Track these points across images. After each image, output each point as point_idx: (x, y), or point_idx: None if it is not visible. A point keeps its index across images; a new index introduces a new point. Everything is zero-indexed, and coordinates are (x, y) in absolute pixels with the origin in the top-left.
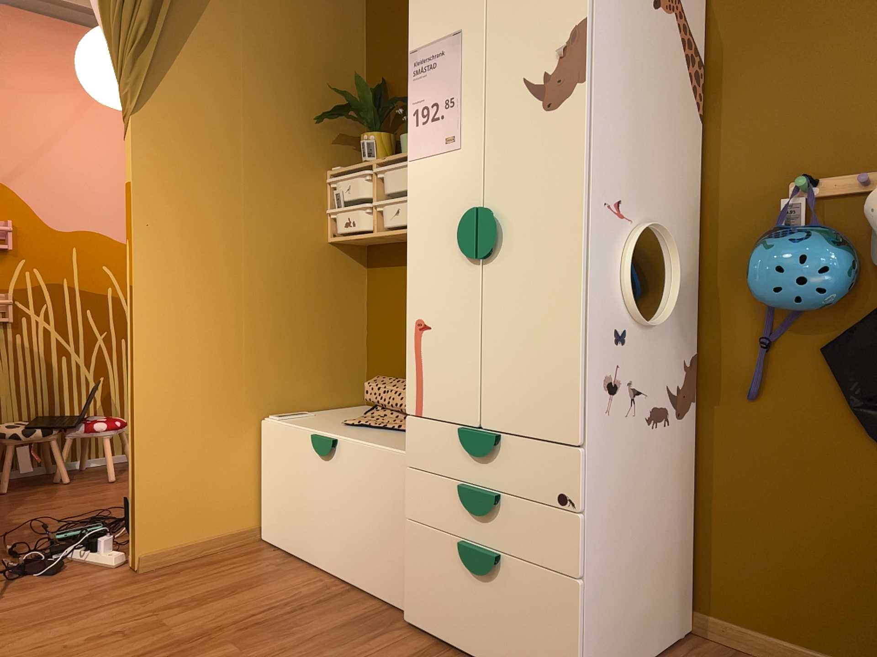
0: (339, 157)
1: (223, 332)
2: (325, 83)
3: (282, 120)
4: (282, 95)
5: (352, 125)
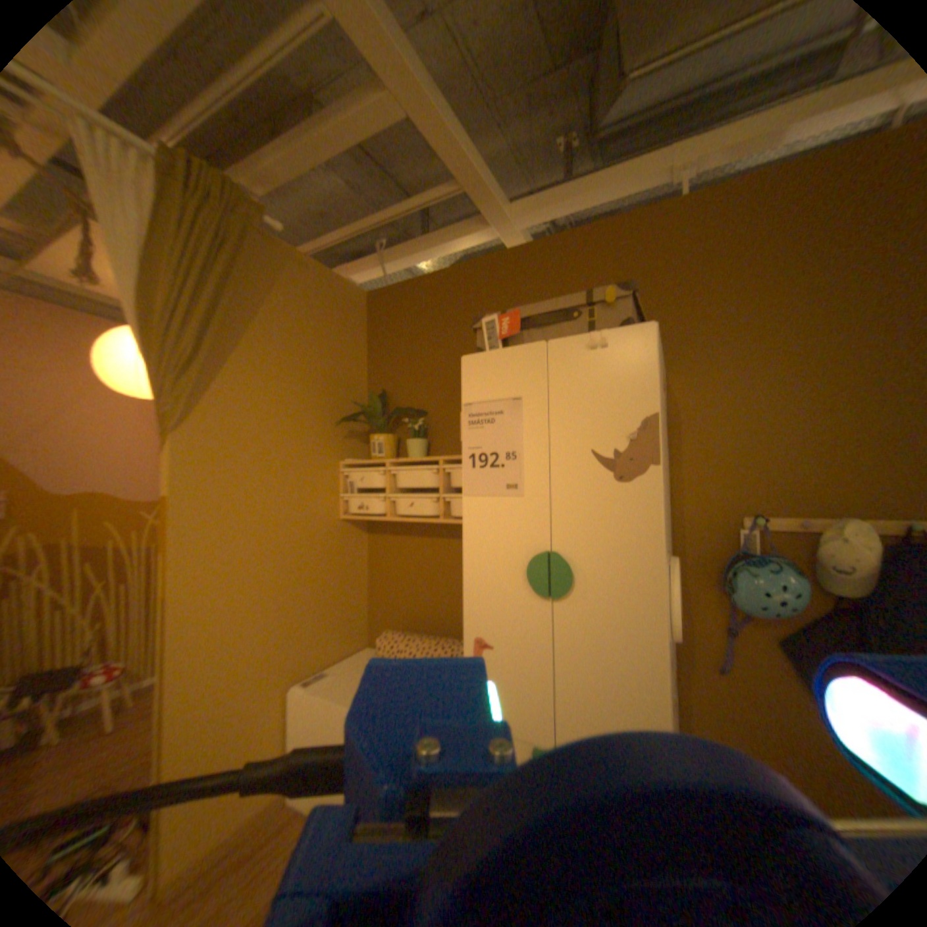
0: (349, 448)
1: (256, 619)
2: (339, 391)
3: (307, 423)
4: (307, 403)
5: (358, 422)
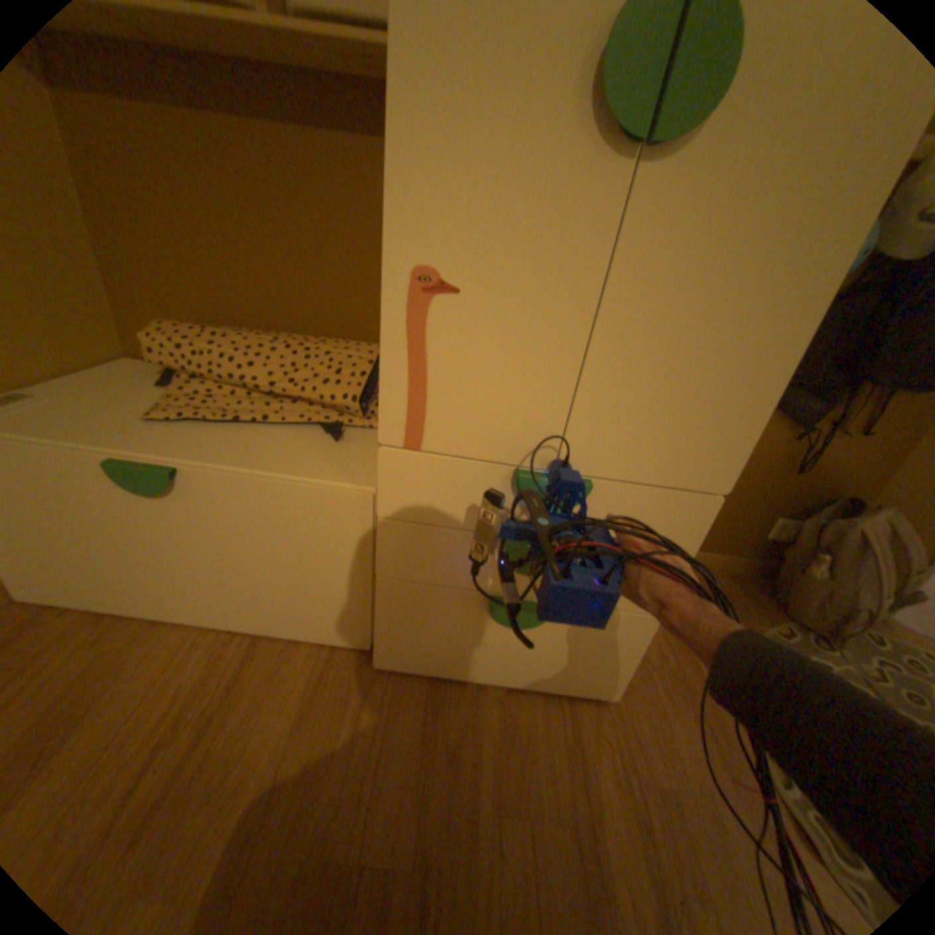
0: None
1: None
2: None
3: None
4: None
5: None
